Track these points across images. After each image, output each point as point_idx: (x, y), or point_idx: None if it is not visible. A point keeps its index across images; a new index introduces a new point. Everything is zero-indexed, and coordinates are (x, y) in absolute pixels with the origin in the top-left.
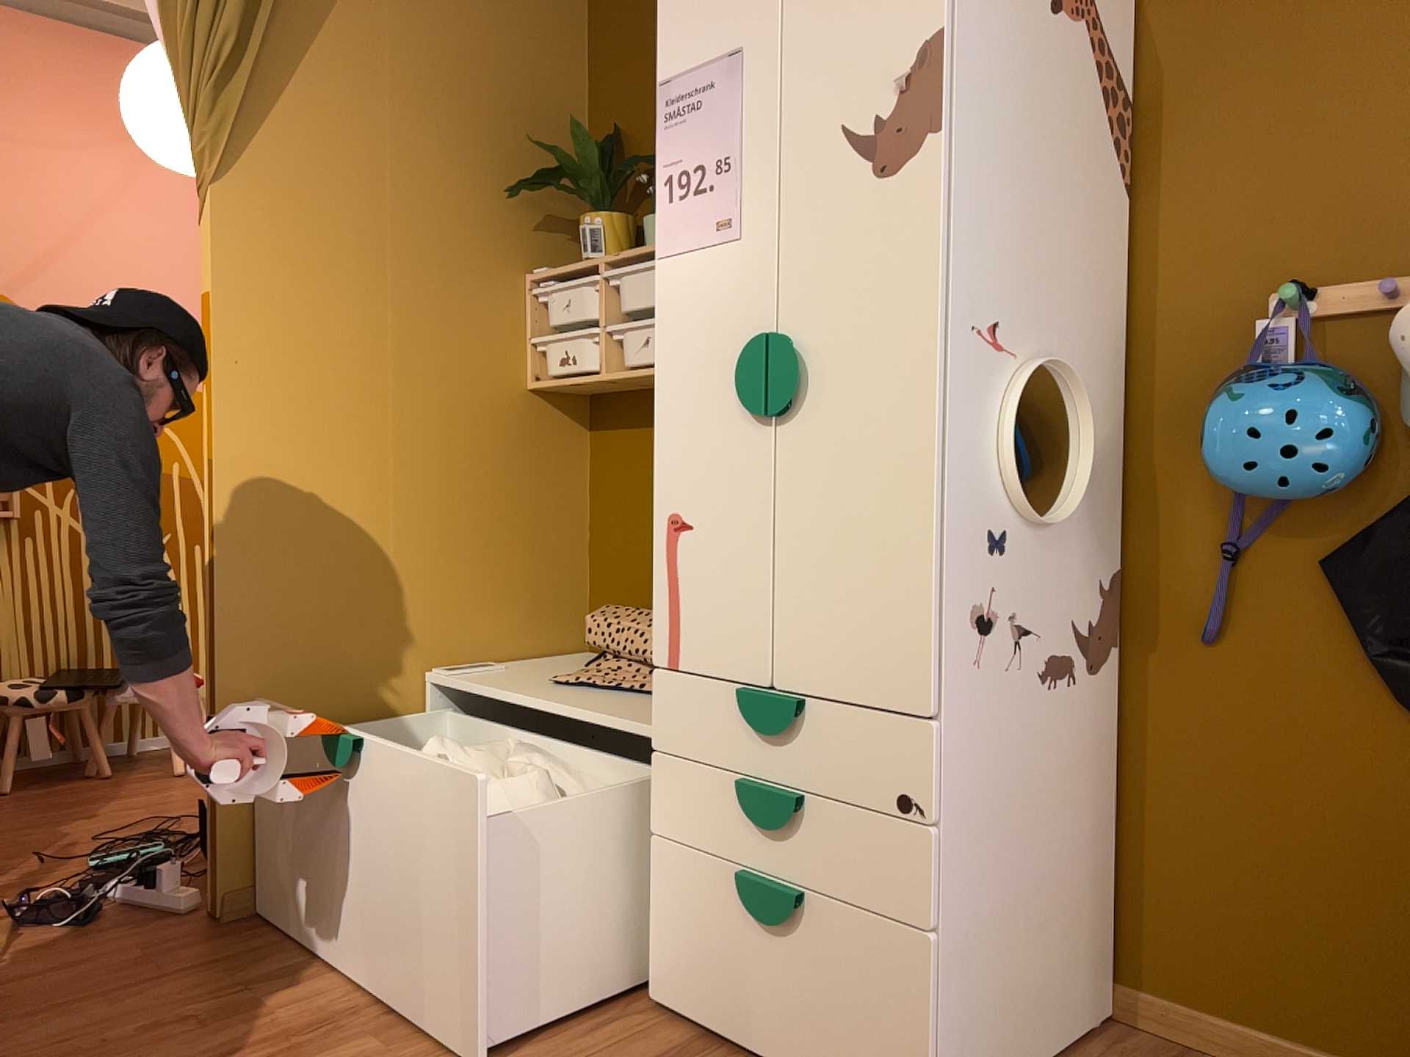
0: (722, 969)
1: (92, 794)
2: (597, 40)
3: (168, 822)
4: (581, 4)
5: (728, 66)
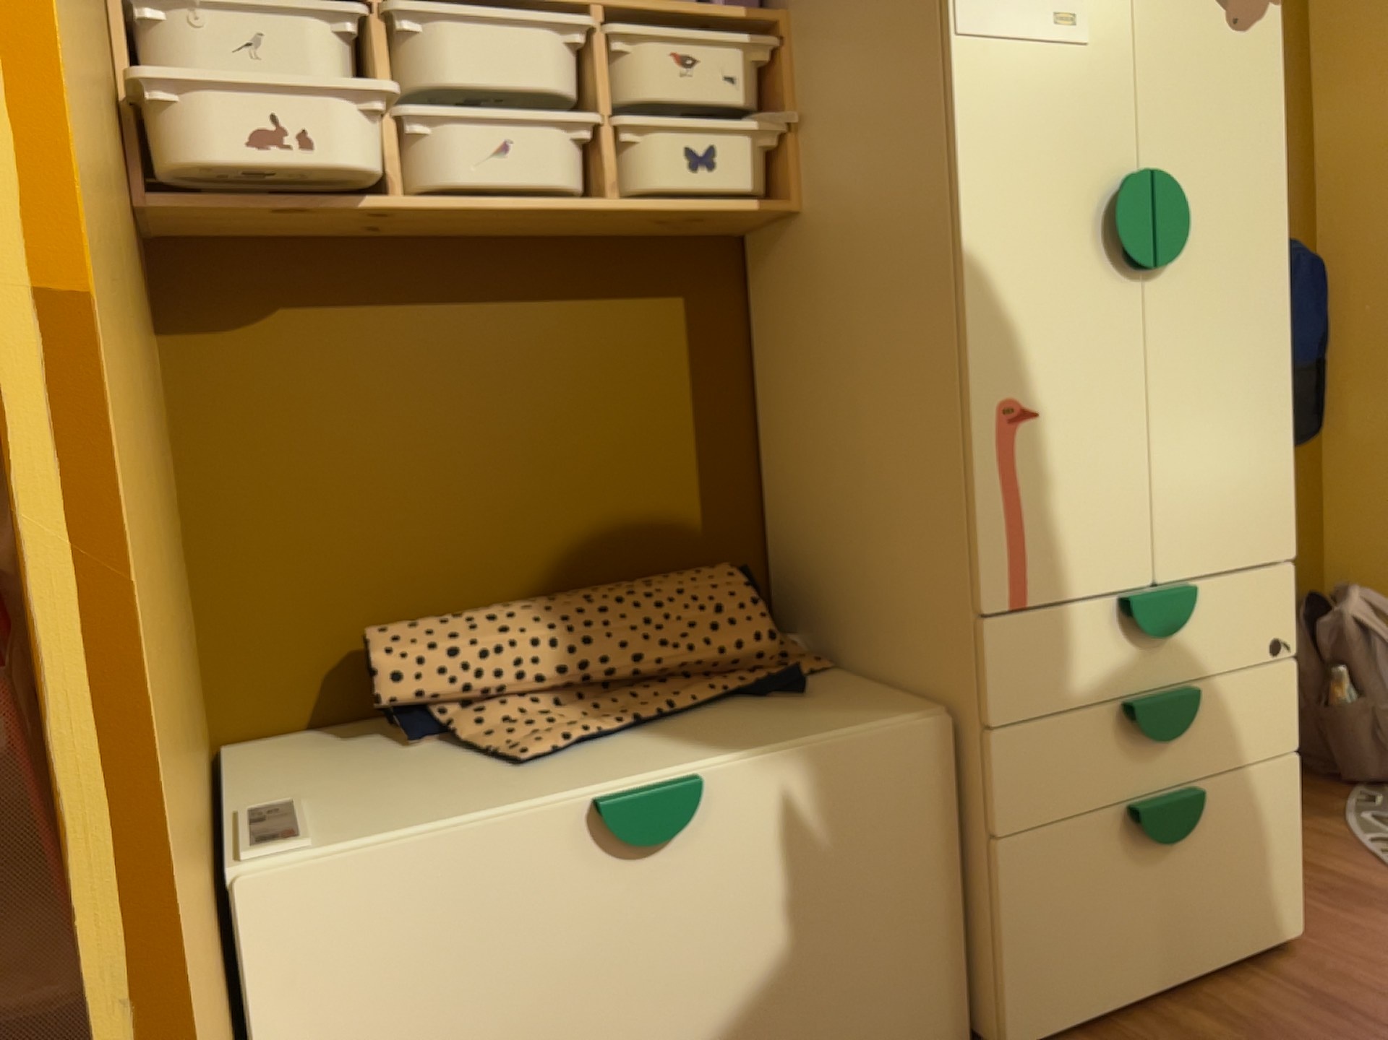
0: (1110, 934)
1: None
2: None
3: None
4: None
5: None
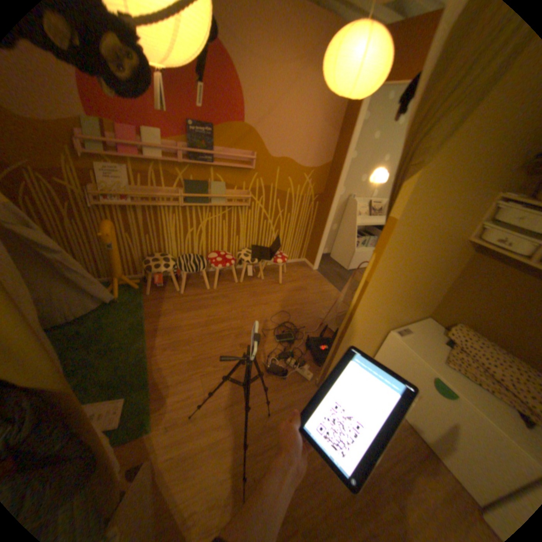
0: None
1: (262, 289)
2: None
3: (286, 314)
4: None
5: None
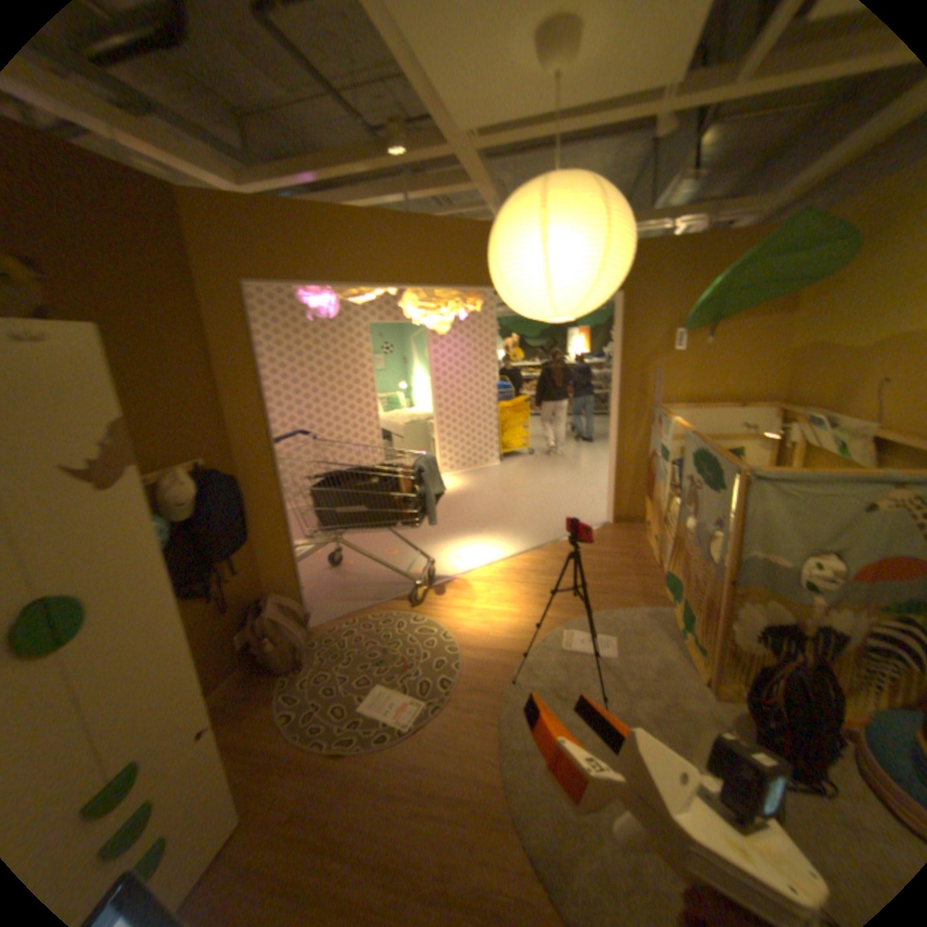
0: None
1: None
2: None
3: None
4: None
5: None
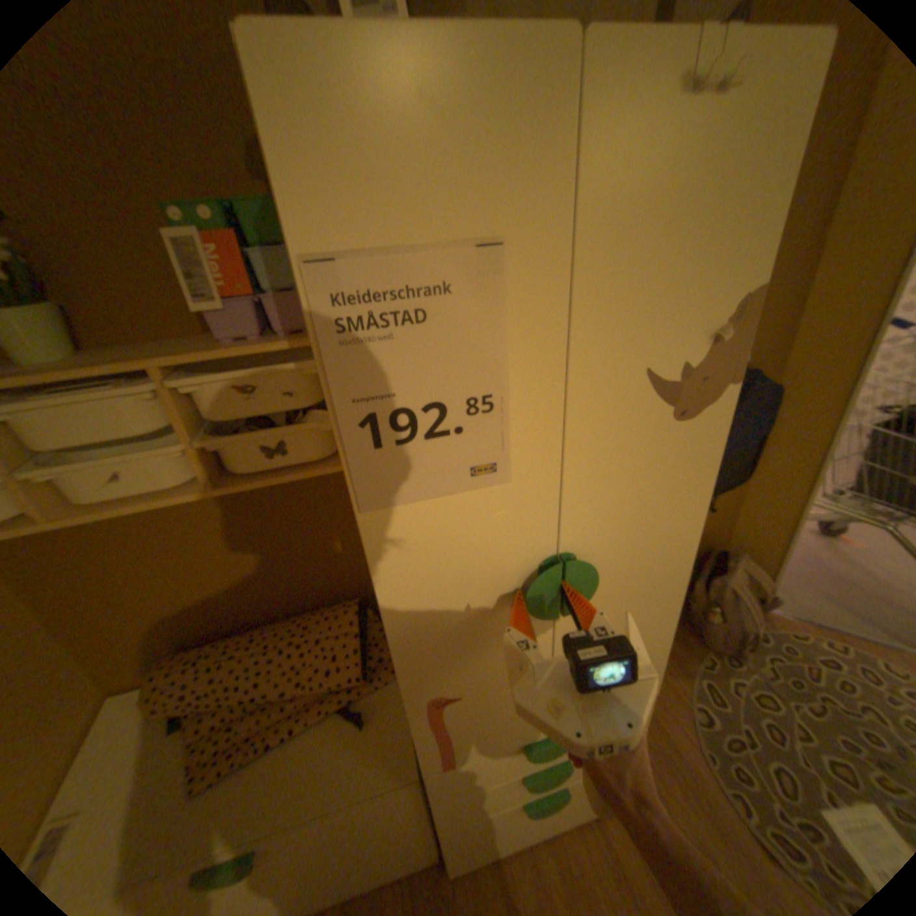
0: (508, 839)
1: None
2: None
3: None
4: None
5: (476, 256)
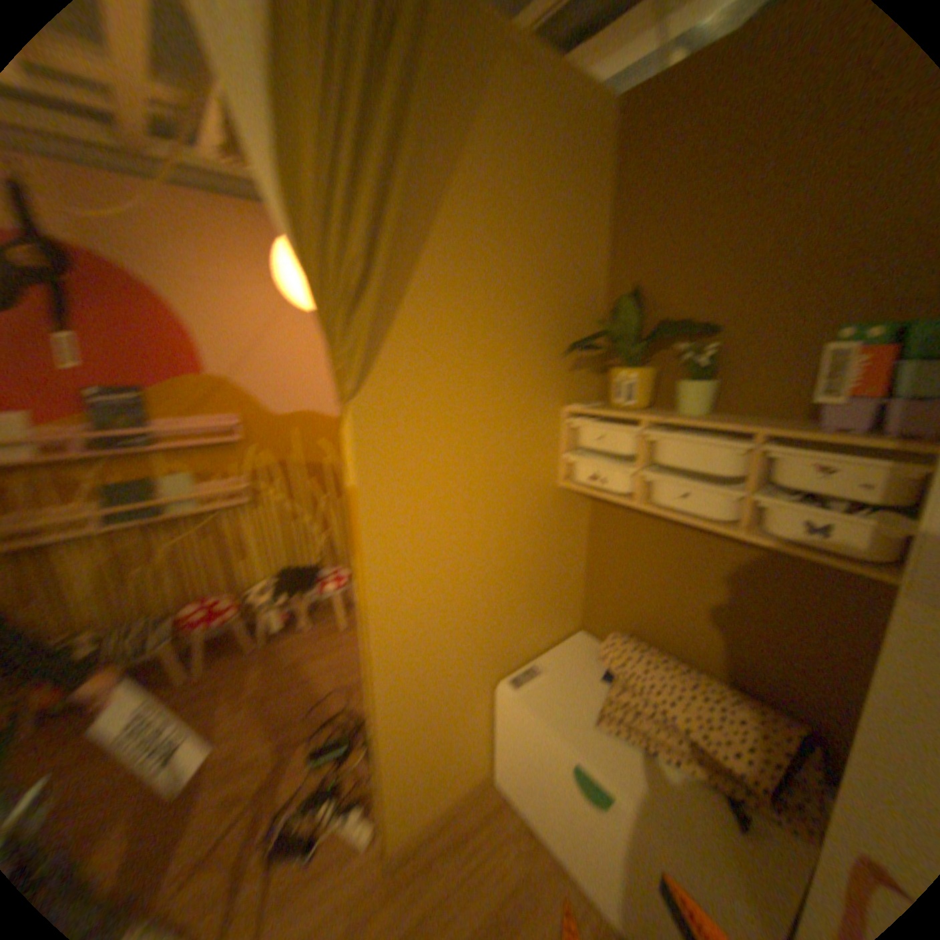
0: None
1: (301, 655)
2: (619, 204)
3: (342, 697)
4: (607, 172)
5: None
